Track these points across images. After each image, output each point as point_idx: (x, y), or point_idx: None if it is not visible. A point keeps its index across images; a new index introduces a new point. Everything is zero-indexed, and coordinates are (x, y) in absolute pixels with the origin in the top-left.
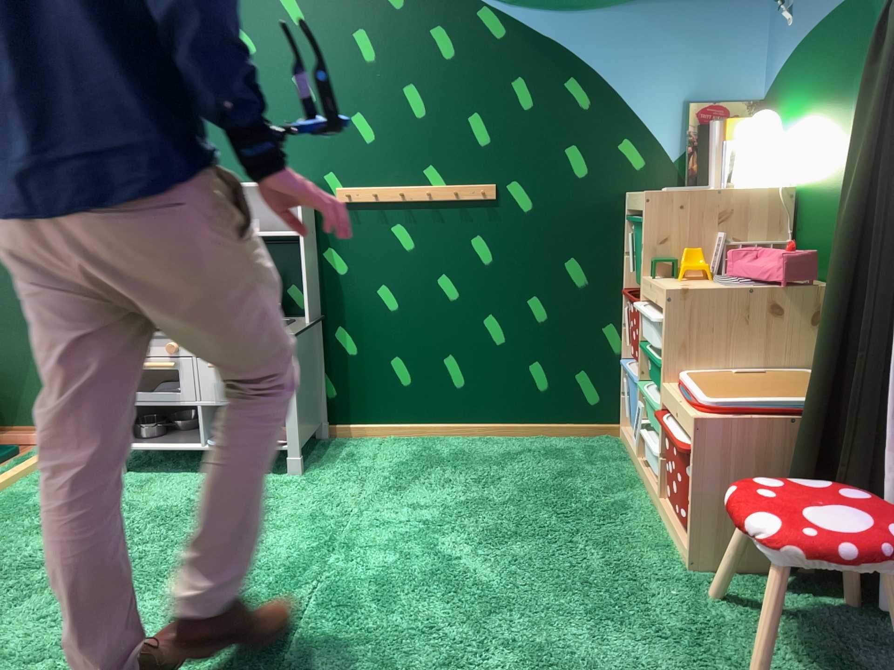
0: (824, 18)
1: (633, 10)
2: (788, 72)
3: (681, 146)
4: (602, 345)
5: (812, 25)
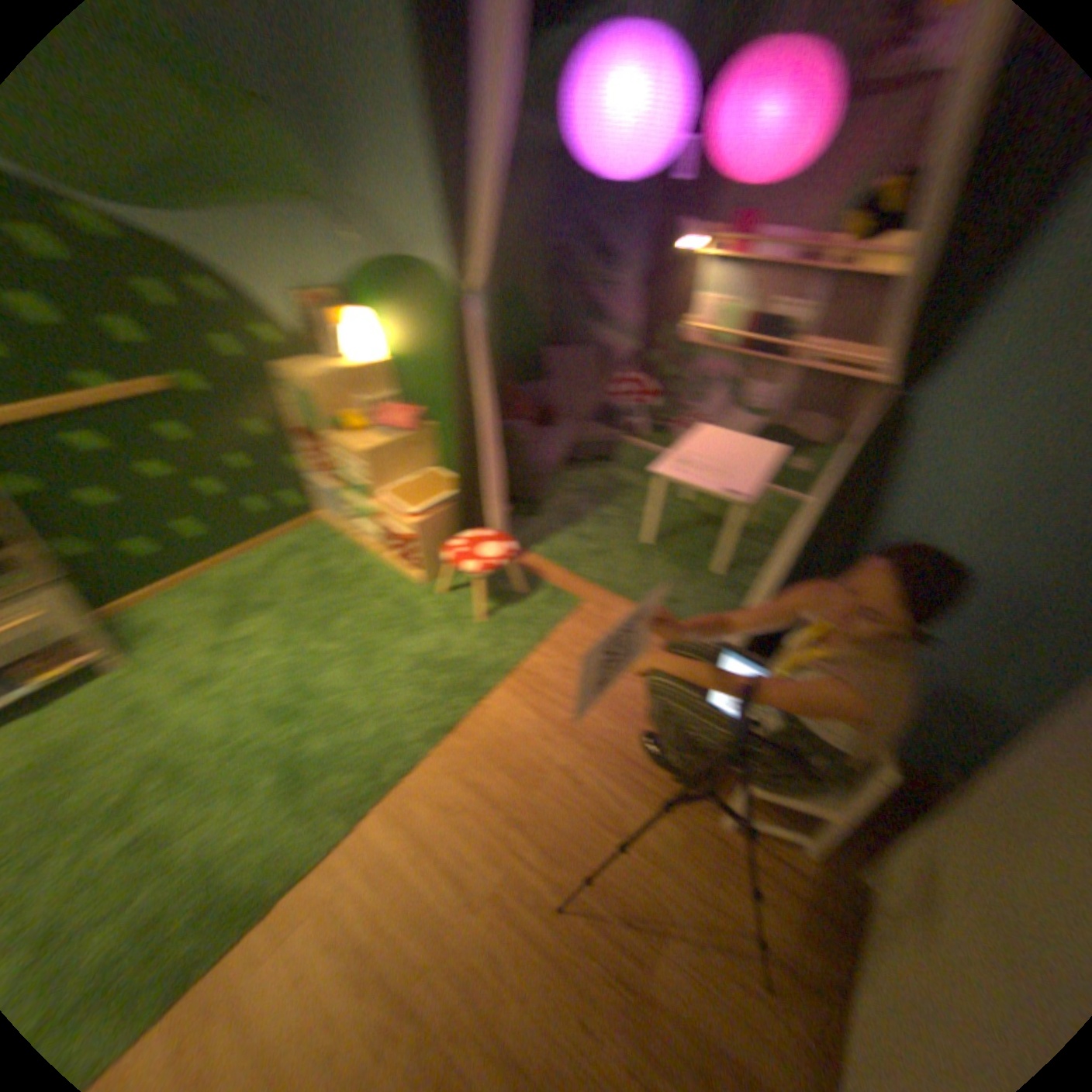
0: (378, 257)
1: (219, 212)
2: (353, 276)
3: (291, 323)
4: (284, 471)
5: (368, 255)
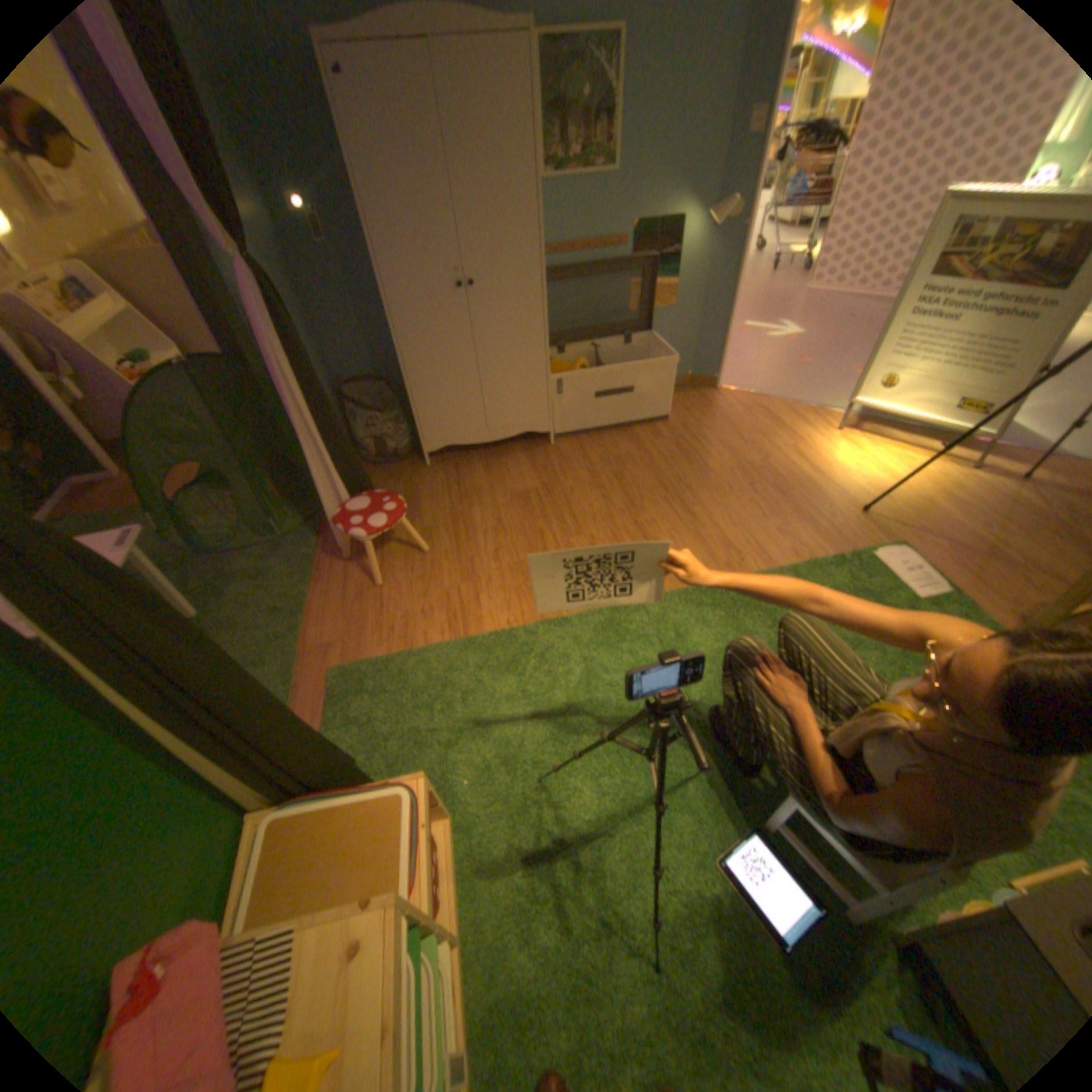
0: None
1: None
2: None
3: None
4: None
5: None
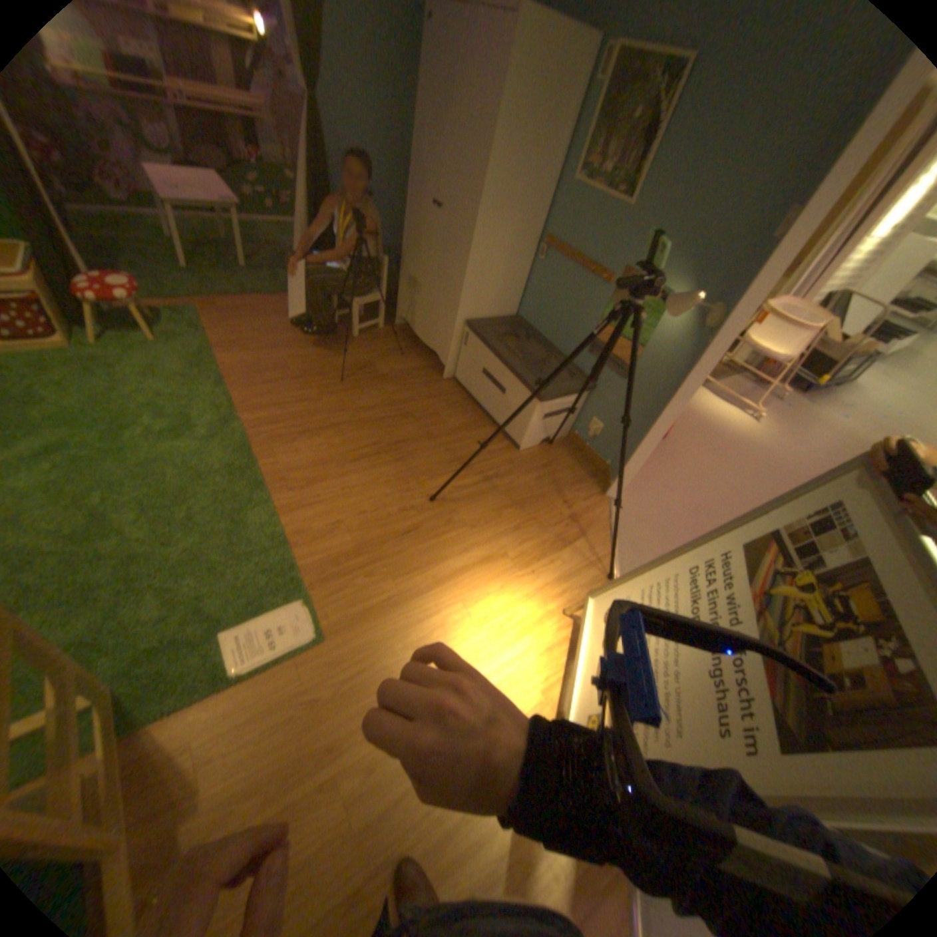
0: None
1: None
2: None
3: None
4: None
5: None
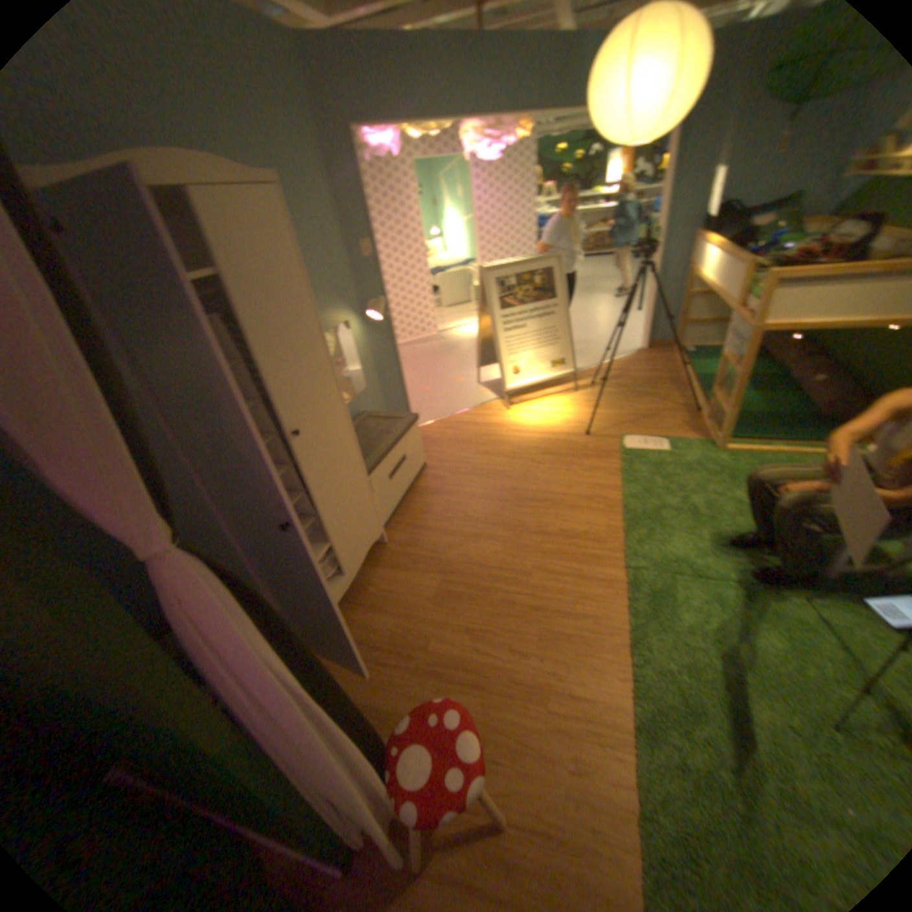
0: None
1: None
2: None
3: None
4: None
5: None
